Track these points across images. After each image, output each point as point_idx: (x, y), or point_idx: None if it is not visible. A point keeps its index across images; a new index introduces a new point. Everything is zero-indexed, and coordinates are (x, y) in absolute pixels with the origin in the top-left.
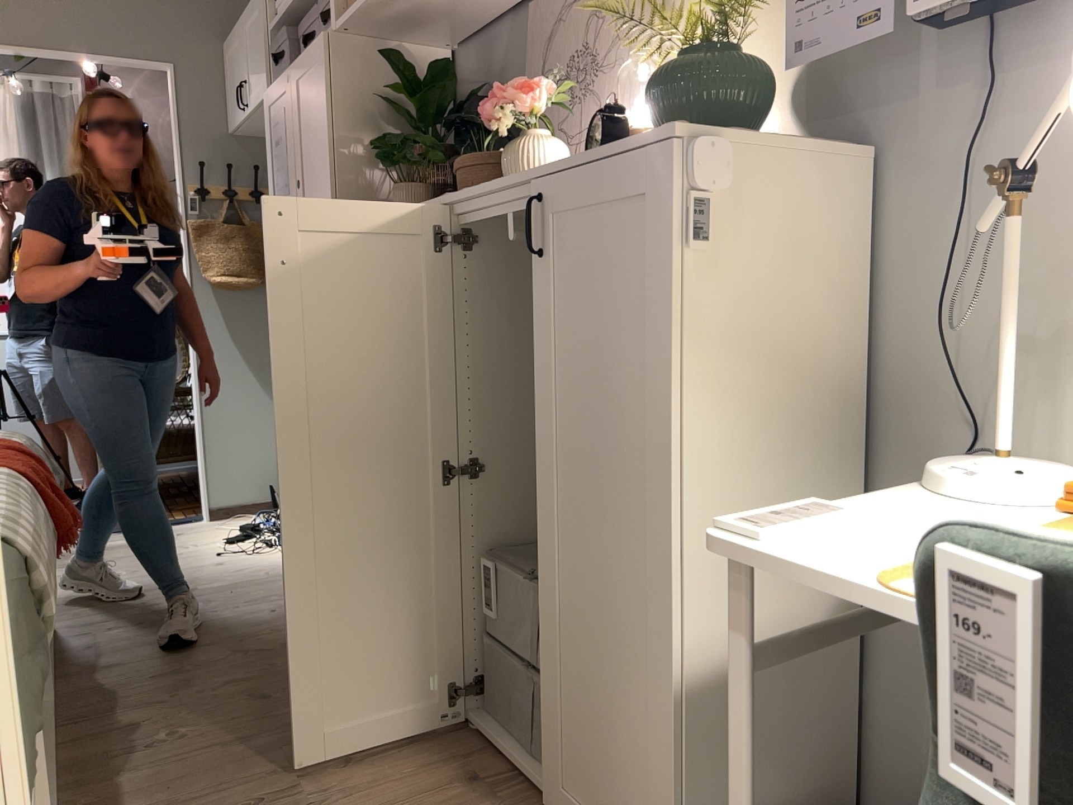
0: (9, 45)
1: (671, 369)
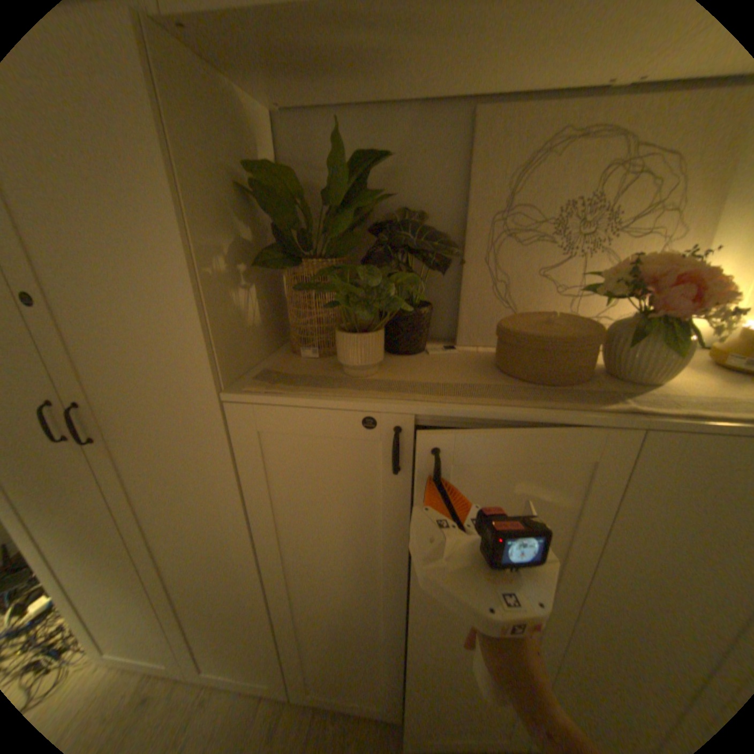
0: None
1: None
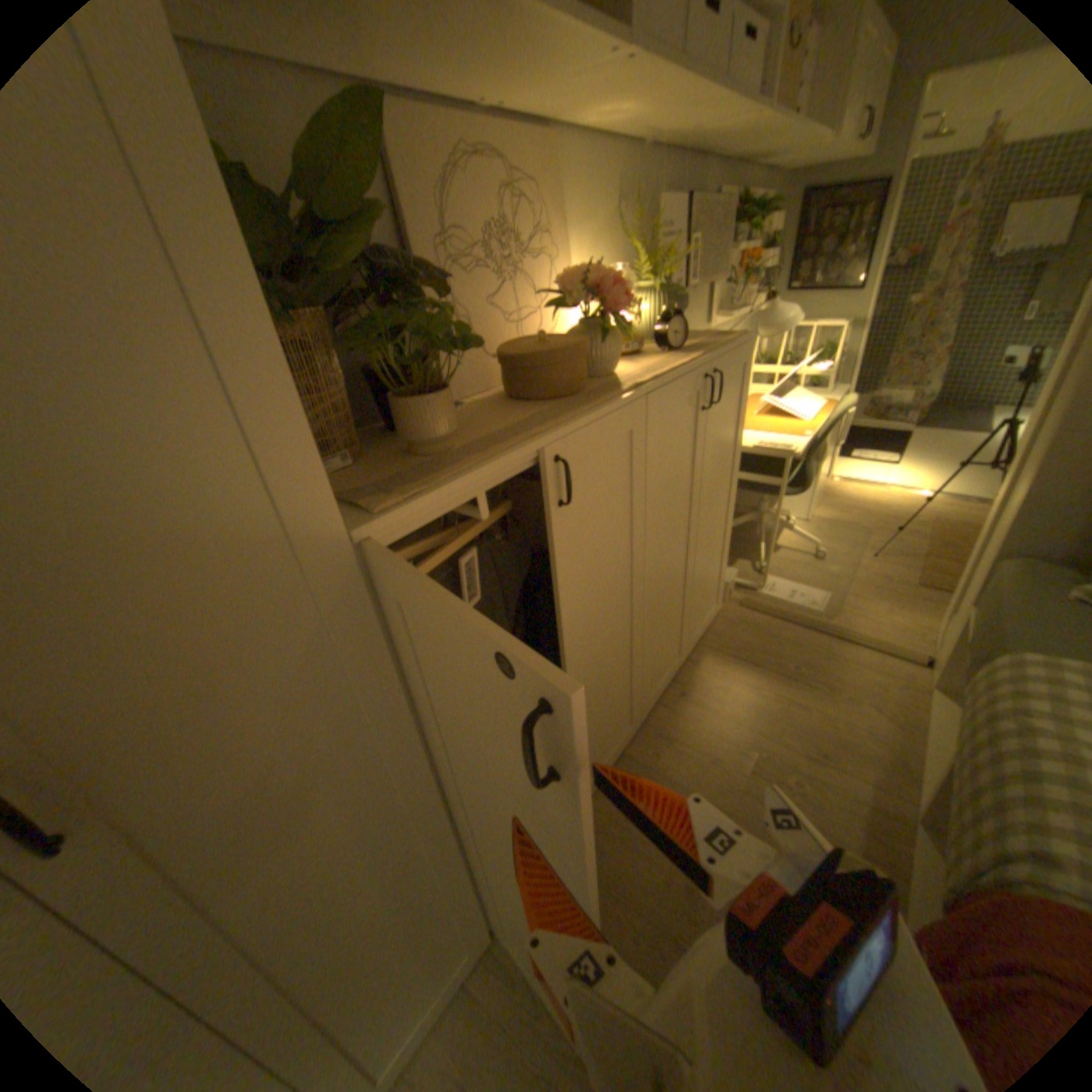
0: None
1: (743, 427)
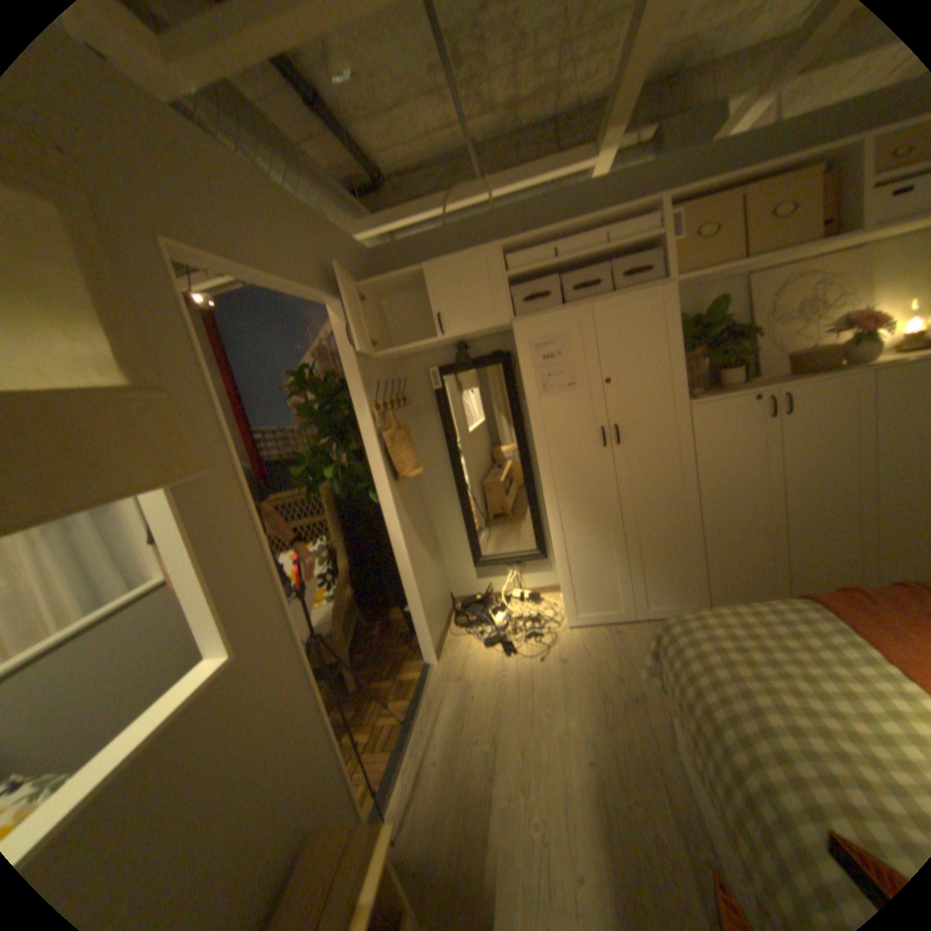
0: (257, 272)
1: None
